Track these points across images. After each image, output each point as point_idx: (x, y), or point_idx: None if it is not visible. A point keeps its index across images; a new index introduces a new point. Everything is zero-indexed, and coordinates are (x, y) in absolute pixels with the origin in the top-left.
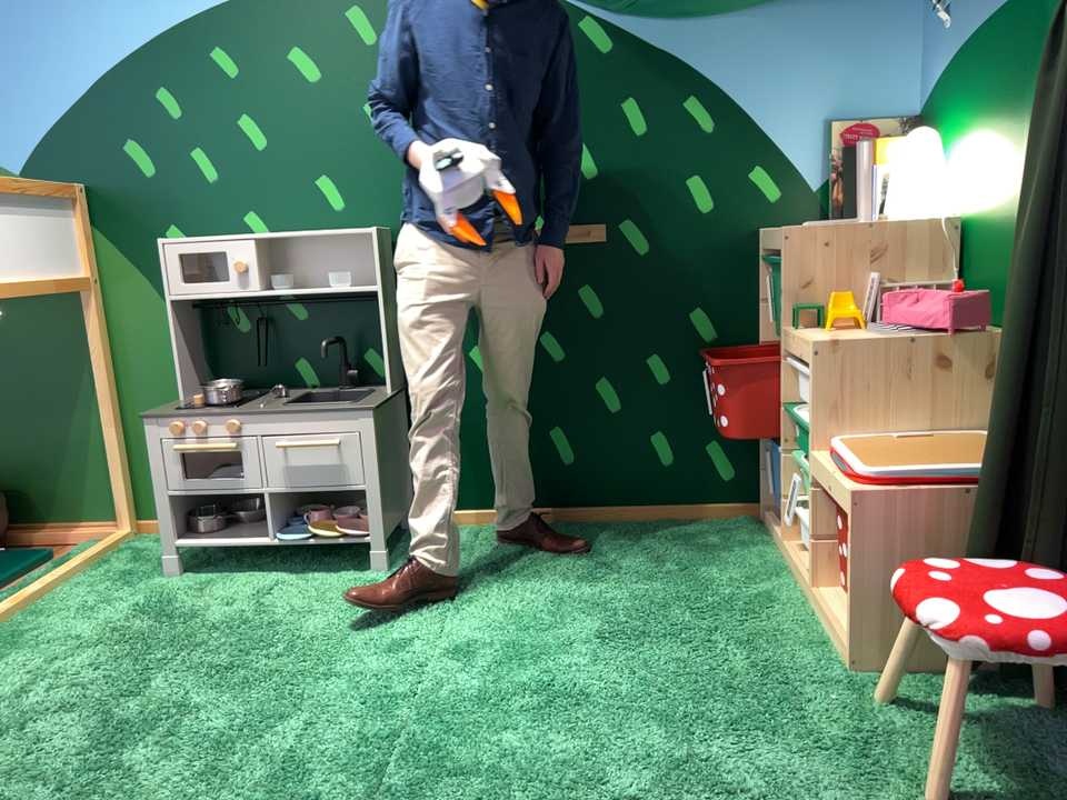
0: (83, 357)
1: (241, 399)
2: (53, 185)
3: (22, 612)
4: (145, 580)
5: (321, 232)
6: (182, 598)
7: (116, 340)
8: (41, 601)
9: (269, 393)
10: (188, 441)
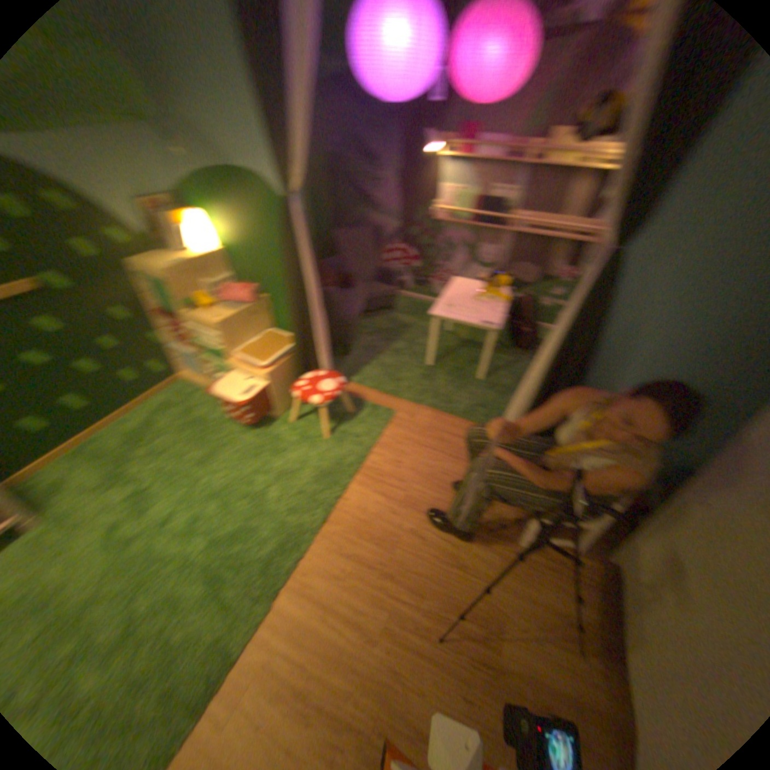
0: None
1: None
2: None
3: None
4: None
5: None
6: None
7: None
8: None
9: None
10: None
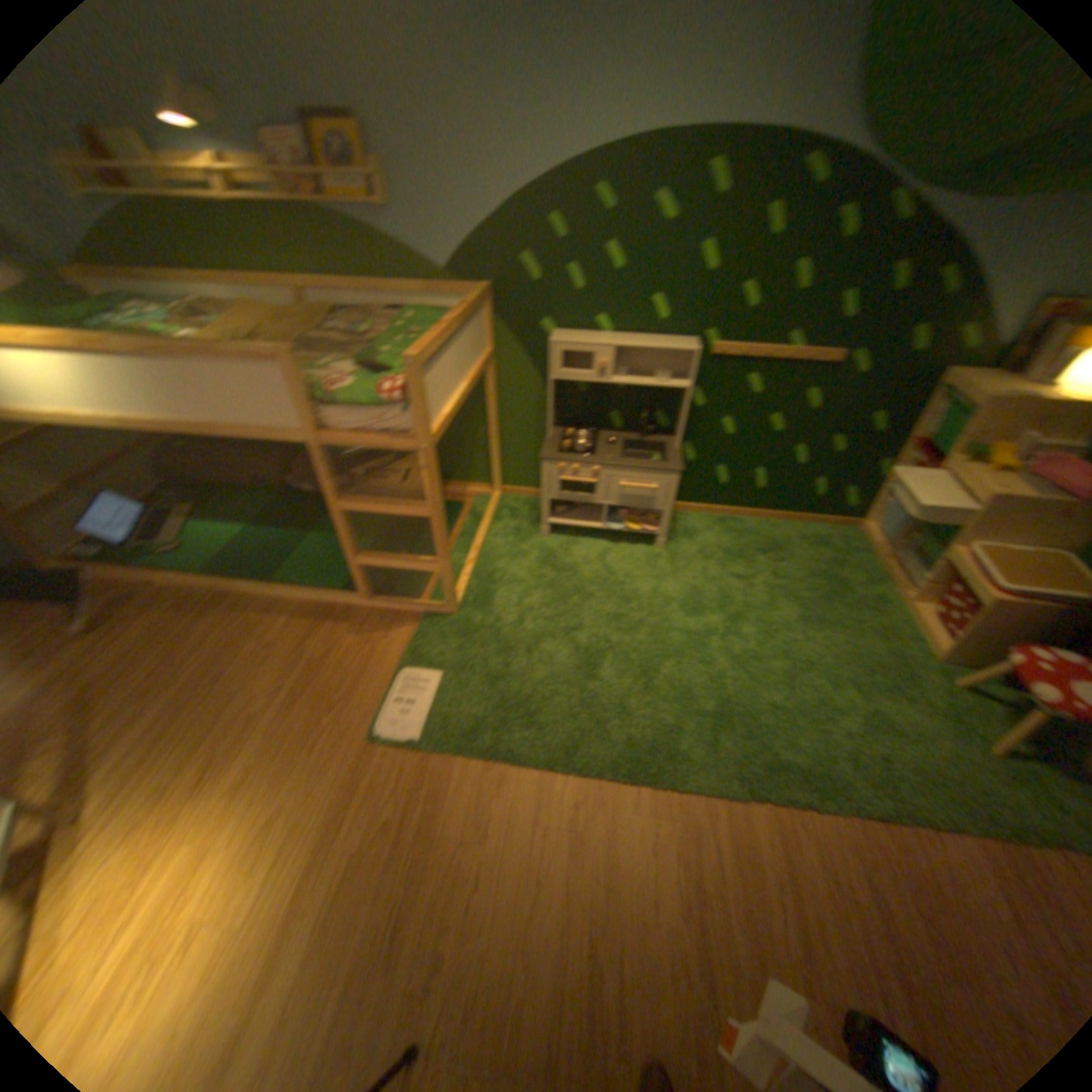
0: (481, 395)
1: (595, 448)
2: (471, 280)
3: (482, 556)
4: (531, 537)
5: (653, 339)
6: (560, 554)
7: (501, 388)
8: (486, 548)
9: (598, 435)
10: (568, 475)
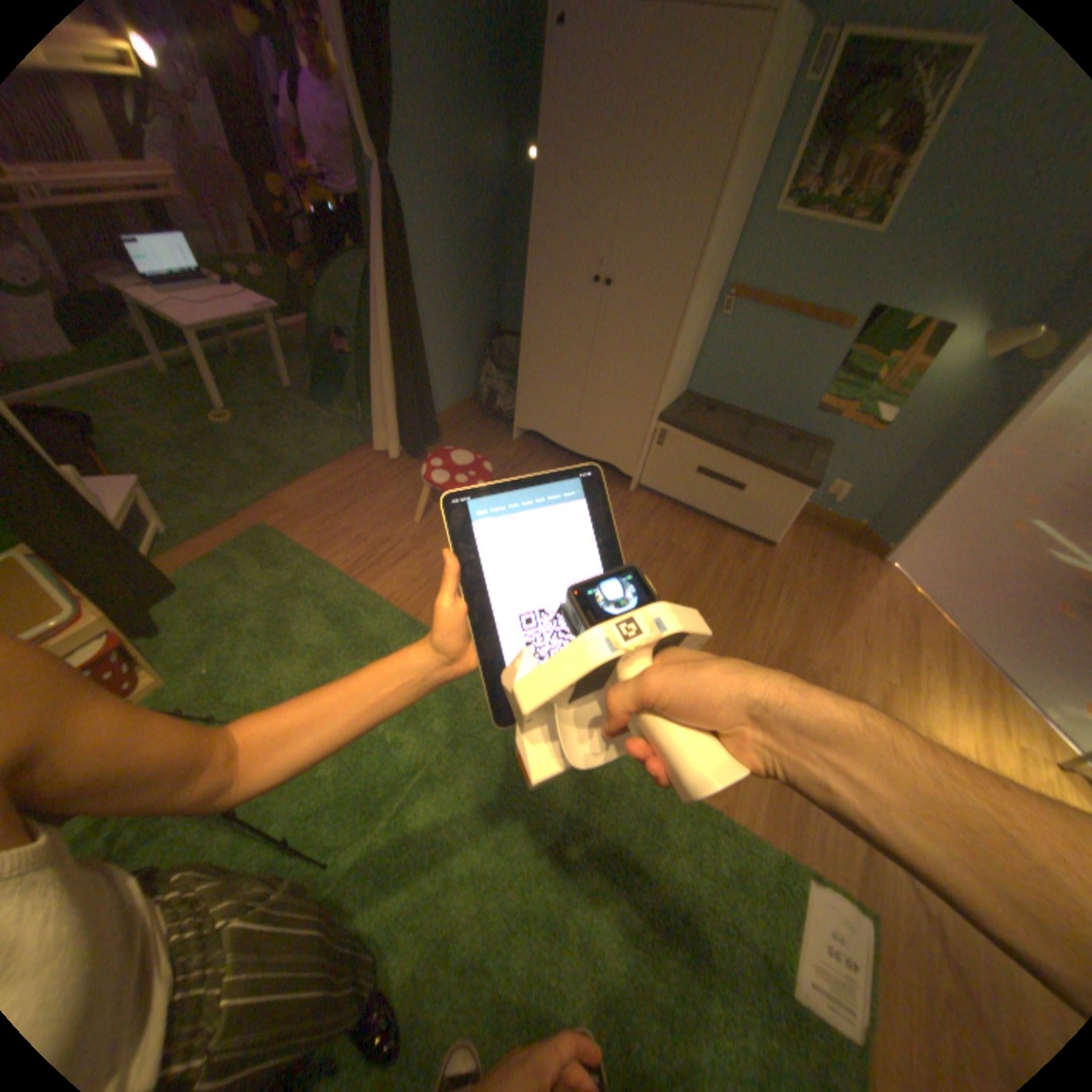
0: None
1: None
2: None
3: None
4: None
5: None
6: None
7: None
8: None
9: None
10: None
